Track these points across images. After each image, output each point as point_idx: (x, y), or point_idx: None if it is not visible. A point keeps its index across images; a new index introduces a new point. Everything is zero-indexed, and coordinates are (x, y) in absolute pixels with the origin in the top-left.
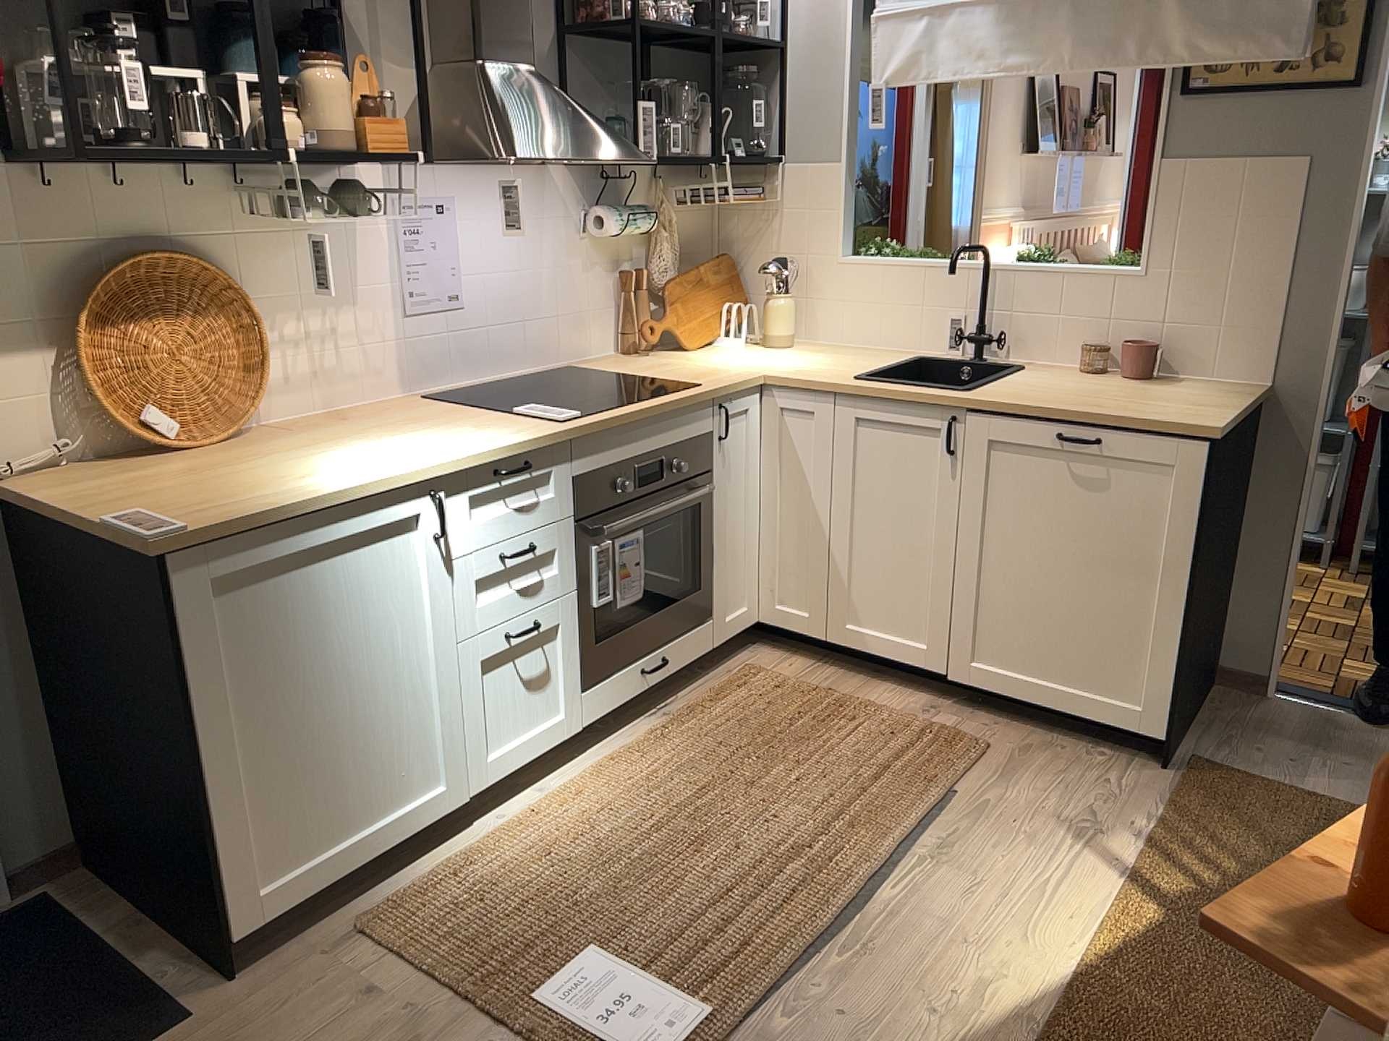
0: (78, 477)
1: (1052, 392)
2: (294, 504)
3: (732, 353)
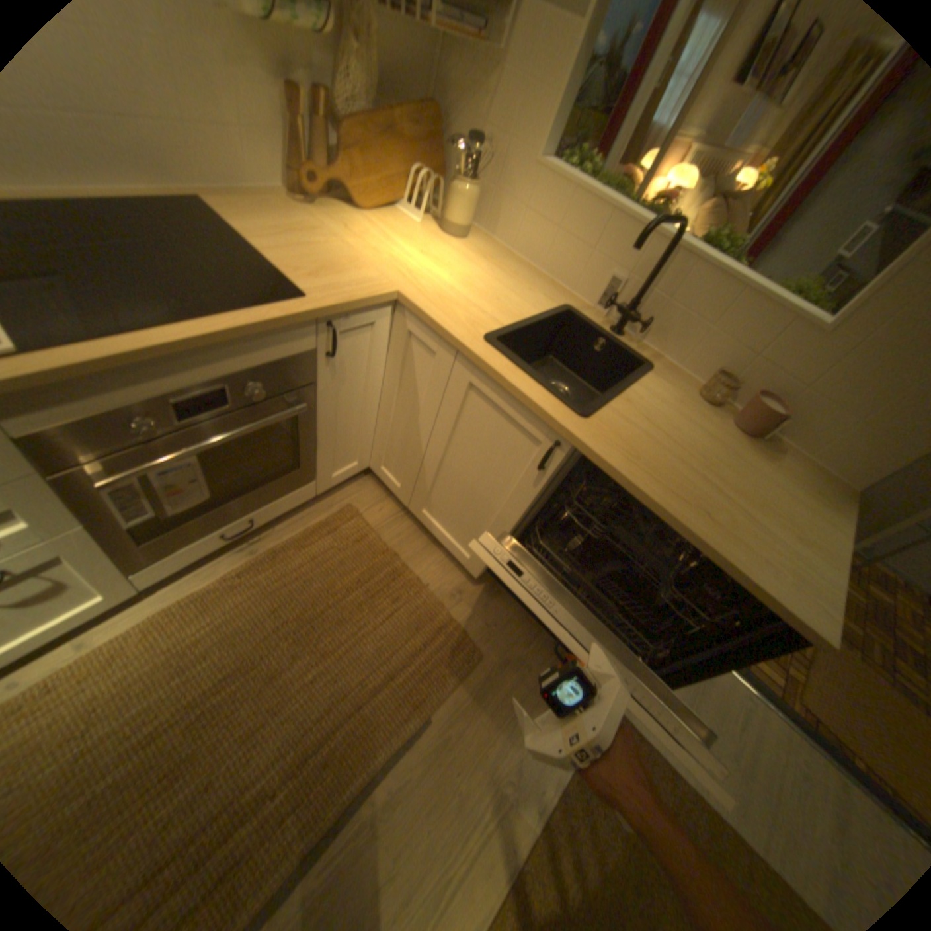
0: None
1: (666, 447)
2: None
3: (401, 230)
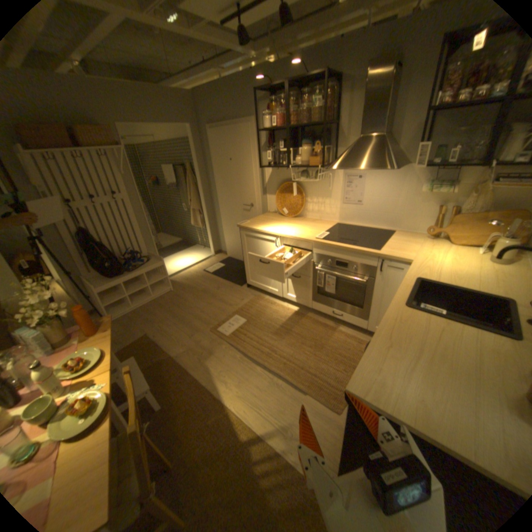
0: (270, 215)
1: (428, 337)
2: (253, 228)
3: (461, 253)
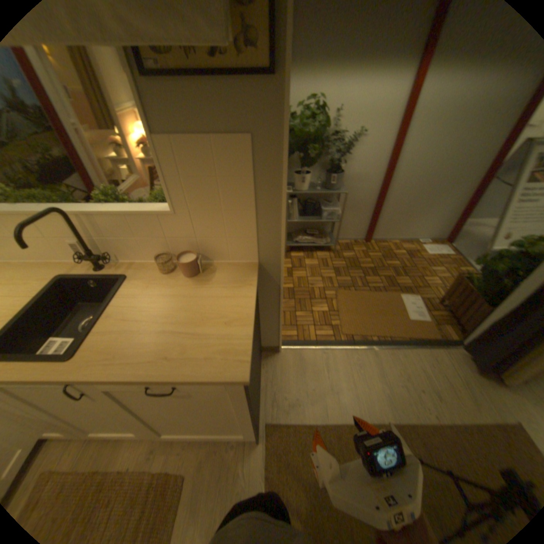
0: None
1: (137, 329)
2: None
3: None
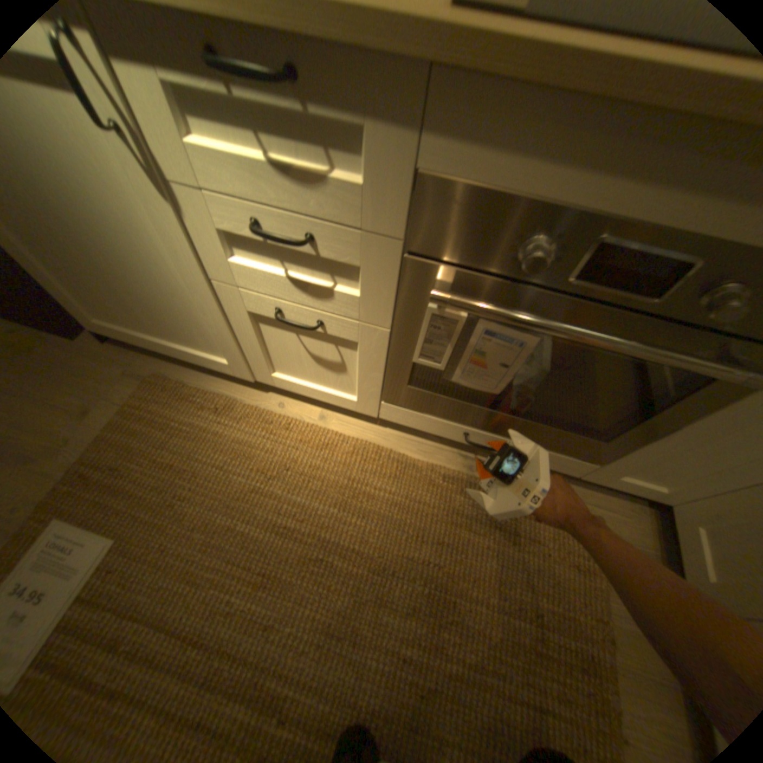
0: None
1: None
2: None
3: None
